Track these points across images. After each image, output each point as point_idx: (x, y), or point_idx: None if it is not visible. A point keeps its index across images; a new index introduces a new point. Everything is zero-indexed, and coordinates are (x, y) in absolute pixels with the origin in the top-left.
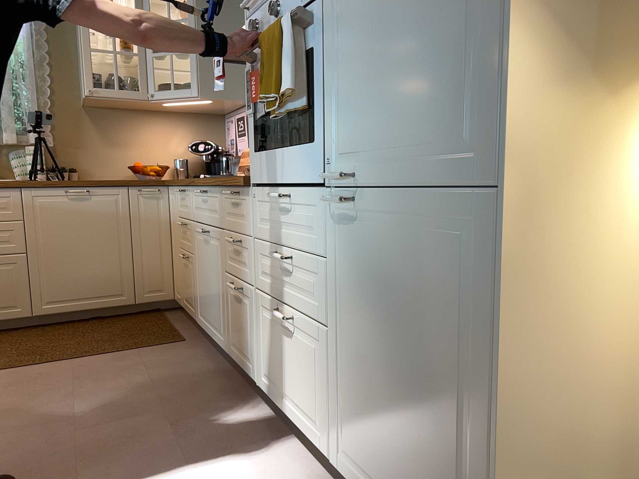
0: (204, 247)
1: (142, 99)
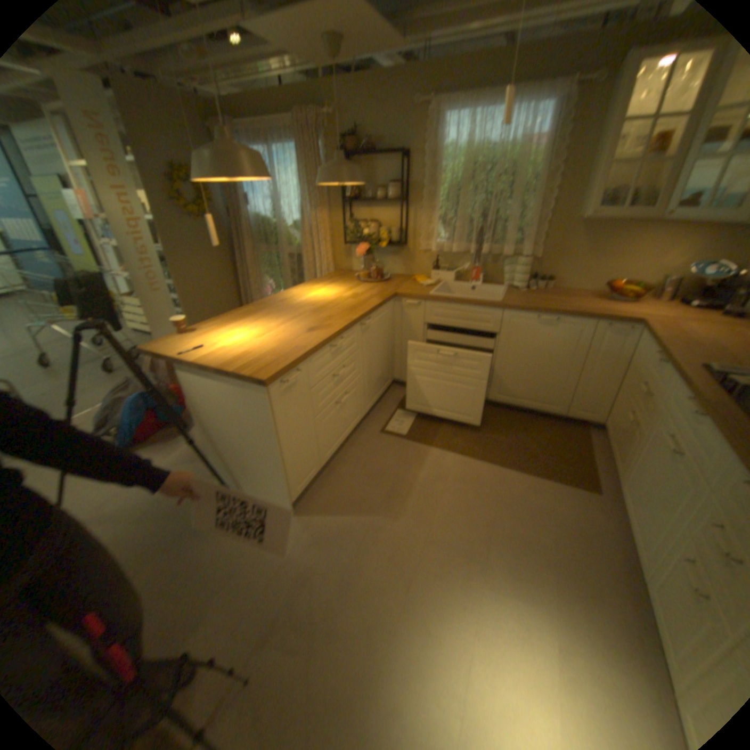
0: (666, 453)
1: (654, 217)
